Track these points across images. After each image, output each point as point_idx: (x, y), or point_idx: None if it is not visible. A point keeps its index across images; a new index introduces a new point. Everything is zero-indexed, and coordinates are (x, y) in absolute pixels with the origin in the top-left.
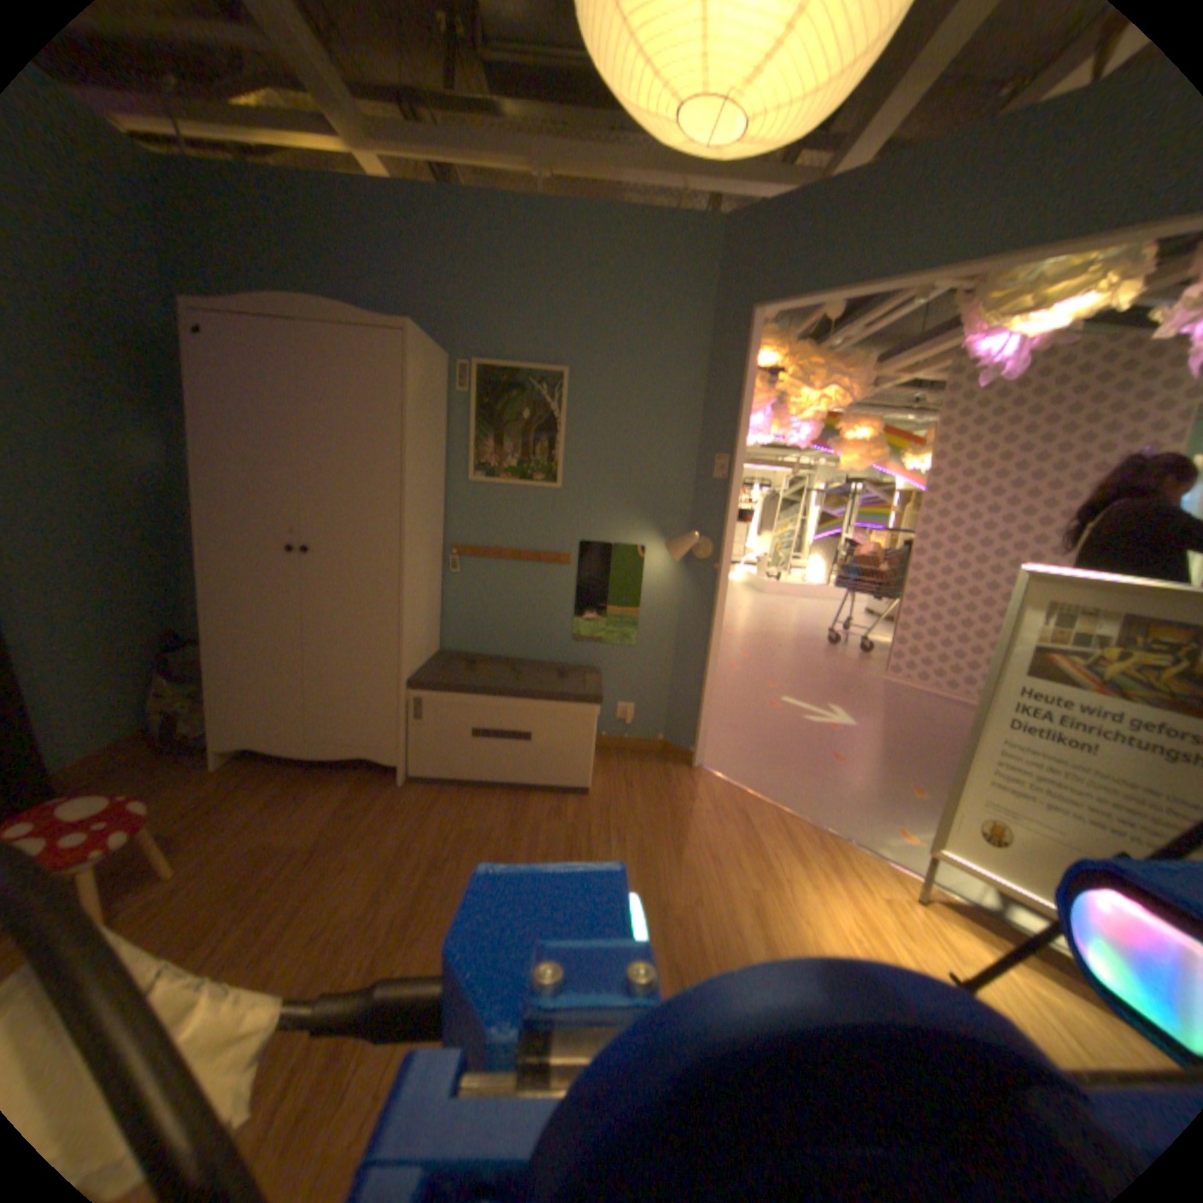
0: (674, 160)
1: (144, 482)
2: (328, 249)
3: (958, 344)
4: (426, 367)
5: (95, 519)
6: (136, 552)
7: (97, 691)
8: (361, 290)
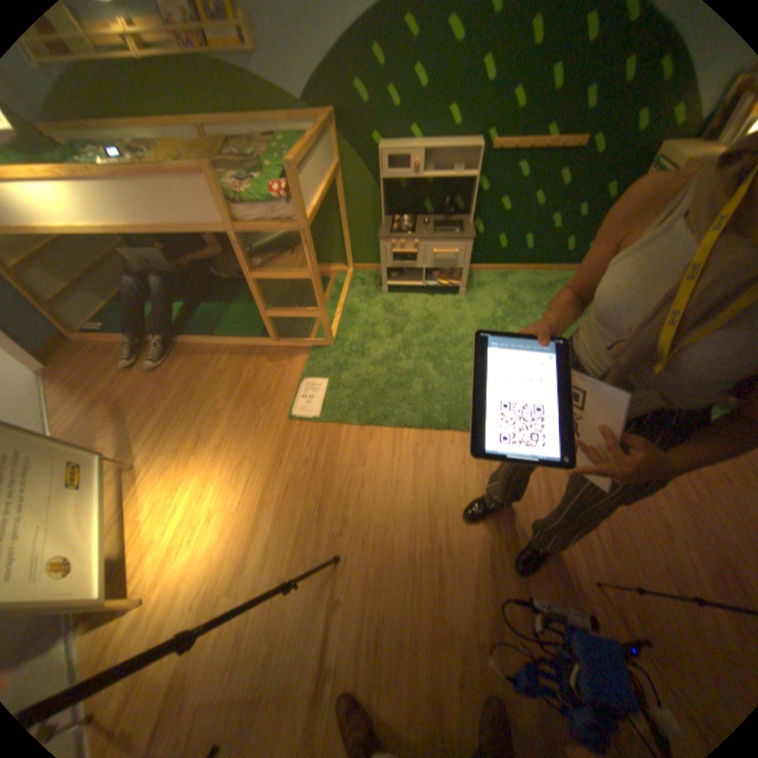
0: None
1: None
2: None
3: None
4: None
5: None
6: None
7: None
8: None
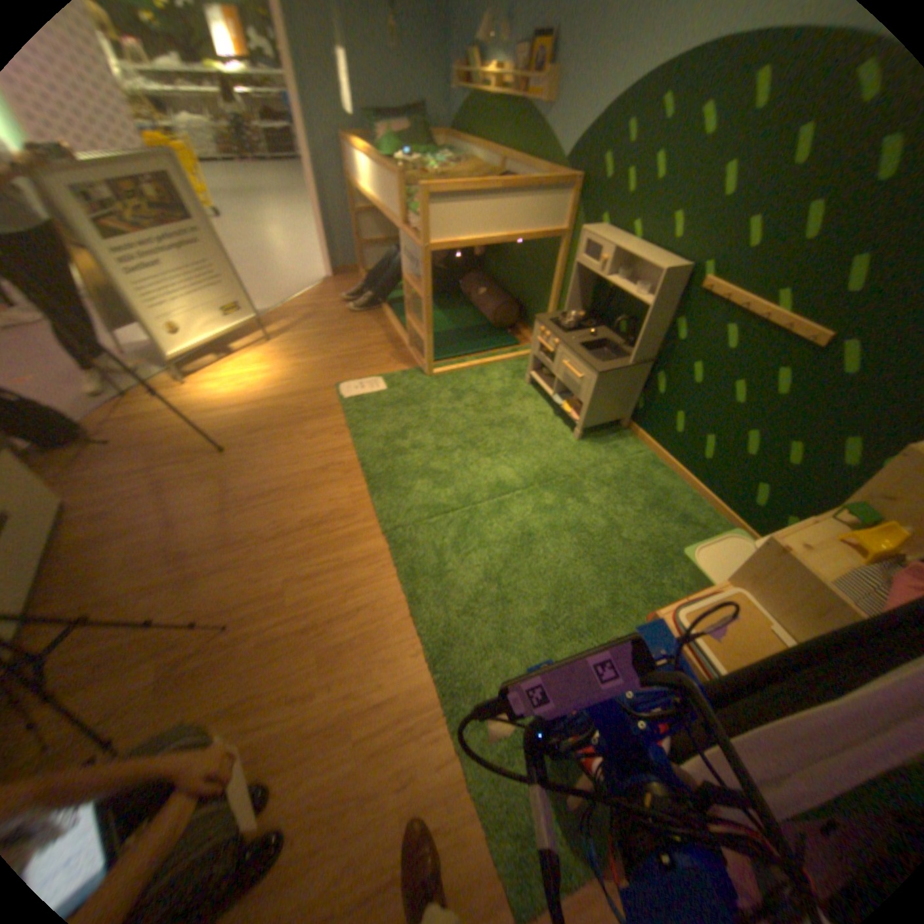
0: None
1: None
2: None
3: None
4: None
5: None
6: None
7: None
8: None
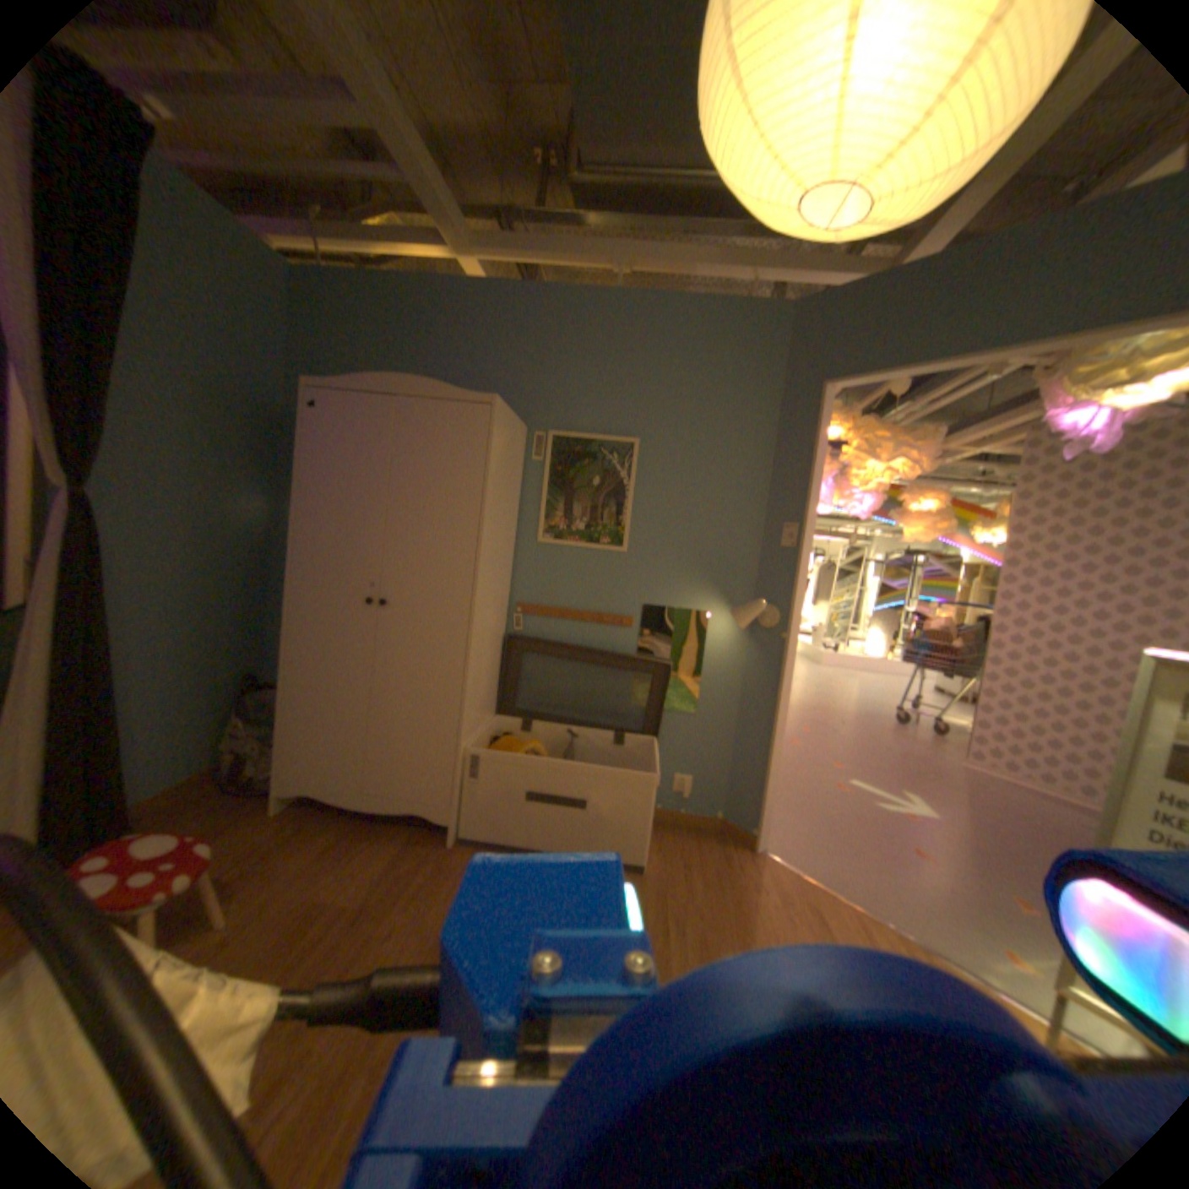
0: (745, 255)
1: (248, 537)
2: (428, 338)
3: (1031, 418)
4: (507, 437)
5: (203, 569)
6: (233, 599)
7: (181, 729)
8: (453, 372)
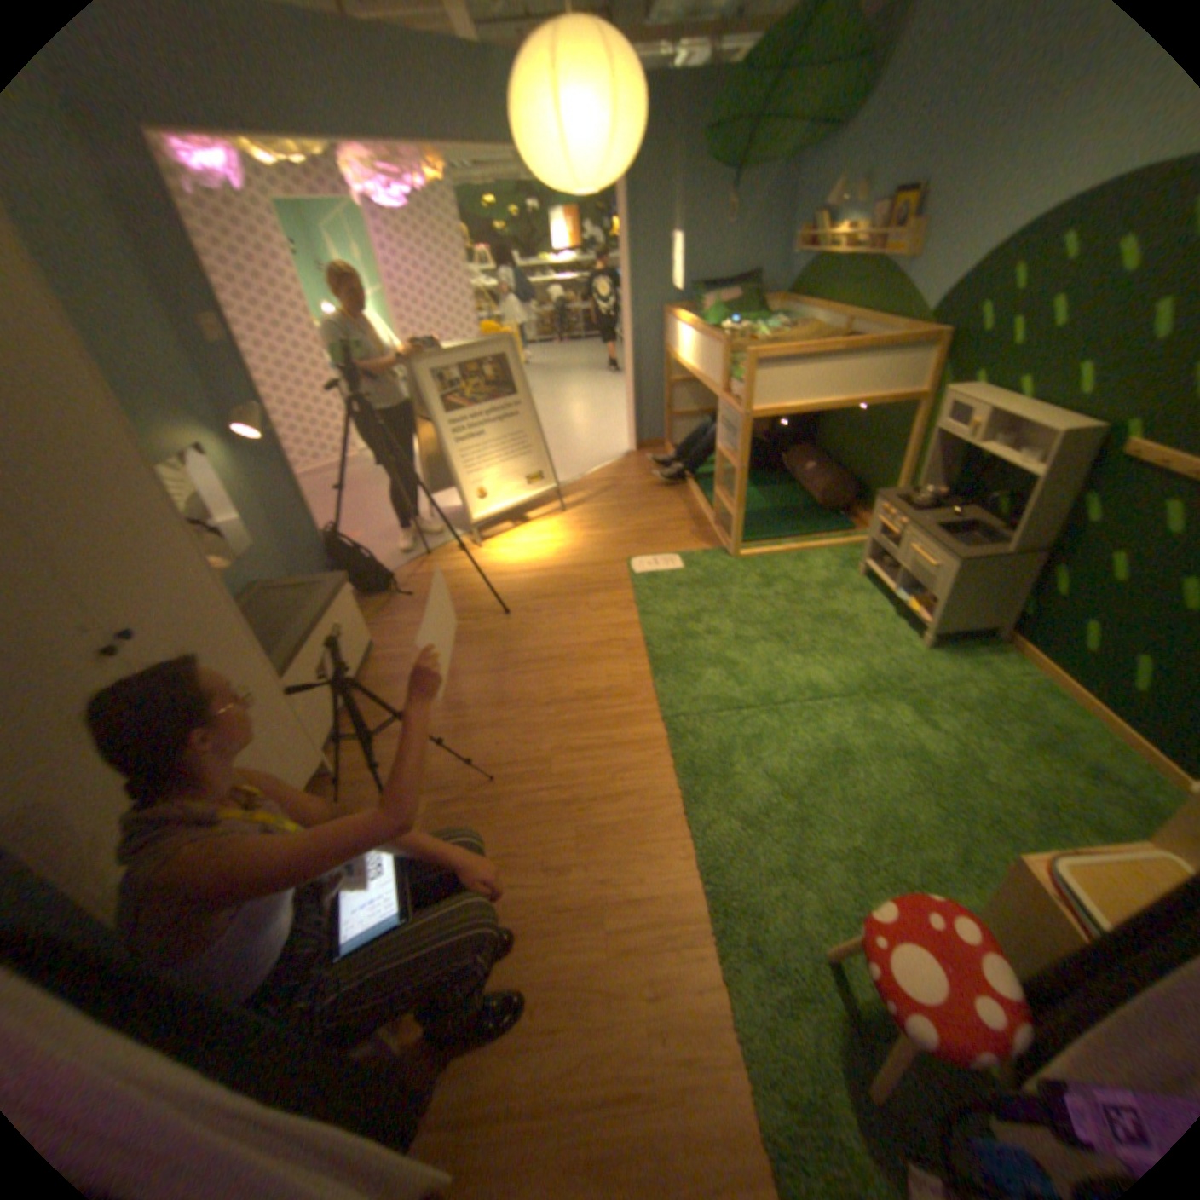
0: None
1: None
2: None
3: None
4: None
5: None
6: None
7: None
8: None
